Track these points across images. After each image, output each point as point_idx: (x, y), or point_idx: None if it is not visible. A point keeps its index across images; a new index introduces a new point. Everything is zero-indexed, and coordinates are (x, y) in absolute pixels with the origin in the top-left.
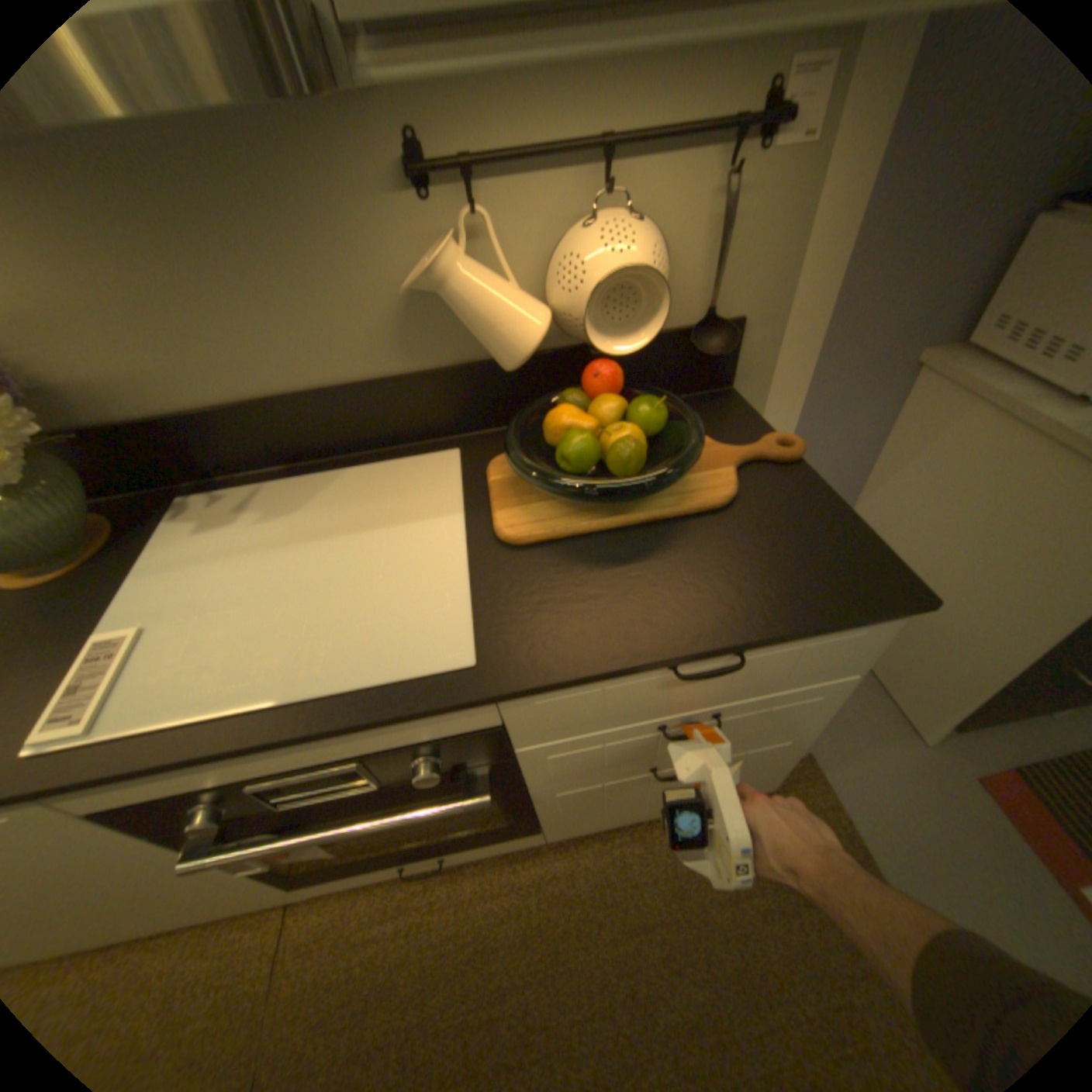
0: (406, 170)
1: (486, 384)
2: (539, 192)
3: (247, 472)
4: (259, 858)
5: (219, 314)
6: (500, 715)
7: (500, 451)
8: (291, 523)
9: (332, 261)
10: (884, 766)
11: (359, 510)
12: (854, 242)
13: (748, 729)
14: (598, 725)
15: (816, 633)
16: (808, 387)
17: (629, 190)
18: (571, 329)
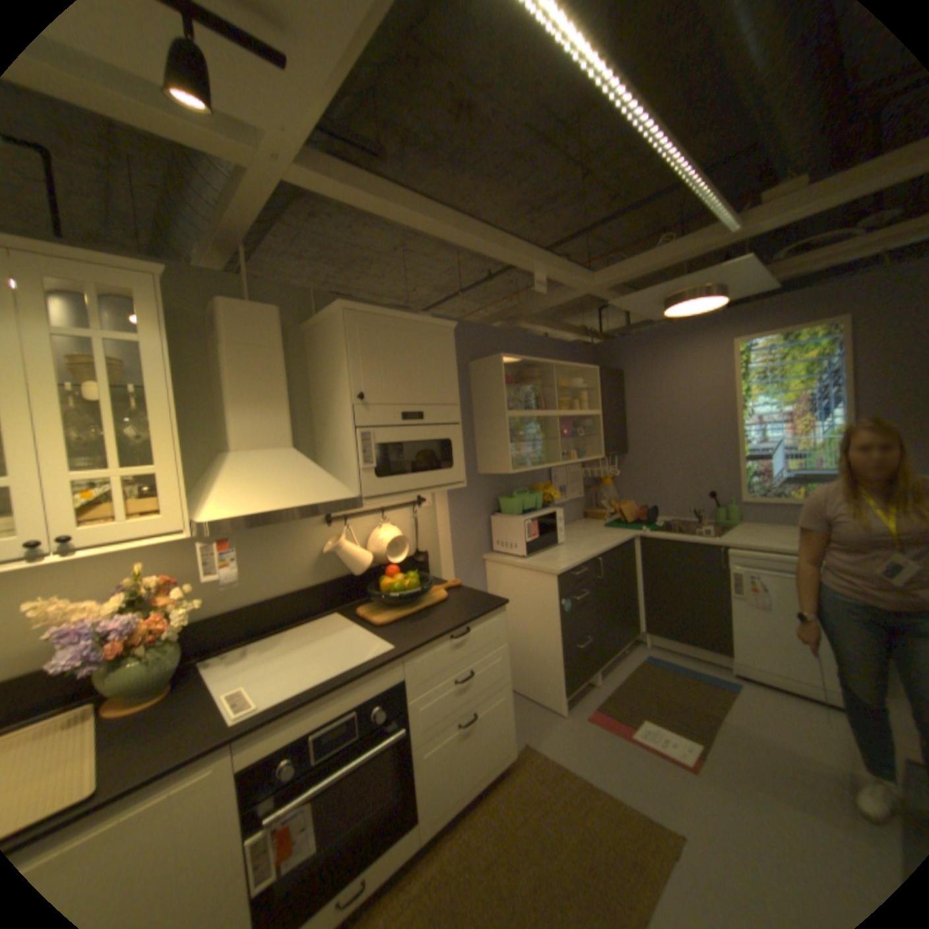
0: (330, 520)
1: (344, 585)
2: (363, 522)
3: (231, 646)
4: (307, 799)
5: (249, 569)
6: (404, 673)
7: (358, 607)
8: (273, 654)
9: (297, 547)
10: (555, 735)
11: (304, 641)
12: (450, 527)
13: (485, 684)
14: (434, 681)
15: (485, 619)
16: (454, 573)
17: (389, 519)
18: (375, 560)
